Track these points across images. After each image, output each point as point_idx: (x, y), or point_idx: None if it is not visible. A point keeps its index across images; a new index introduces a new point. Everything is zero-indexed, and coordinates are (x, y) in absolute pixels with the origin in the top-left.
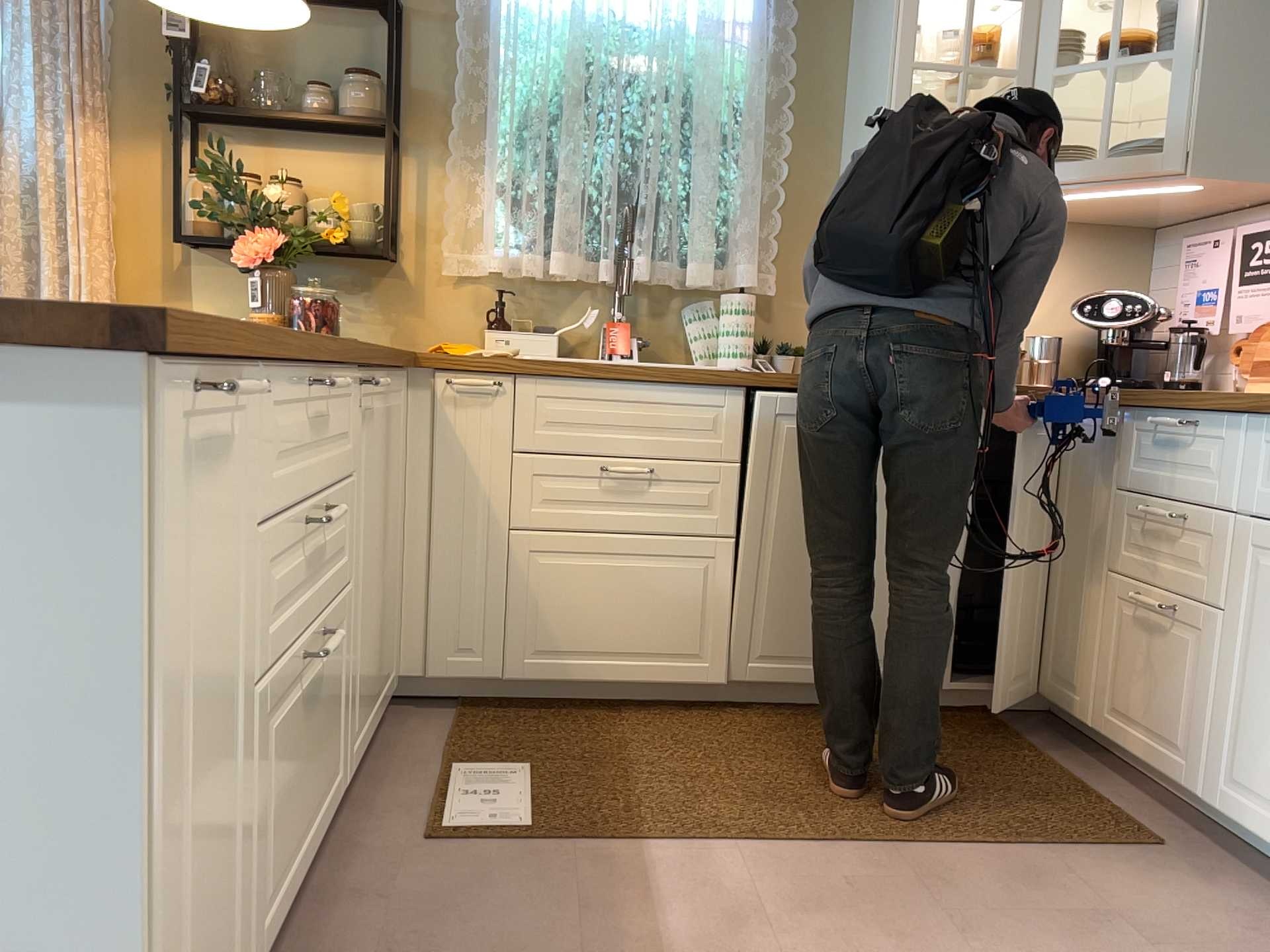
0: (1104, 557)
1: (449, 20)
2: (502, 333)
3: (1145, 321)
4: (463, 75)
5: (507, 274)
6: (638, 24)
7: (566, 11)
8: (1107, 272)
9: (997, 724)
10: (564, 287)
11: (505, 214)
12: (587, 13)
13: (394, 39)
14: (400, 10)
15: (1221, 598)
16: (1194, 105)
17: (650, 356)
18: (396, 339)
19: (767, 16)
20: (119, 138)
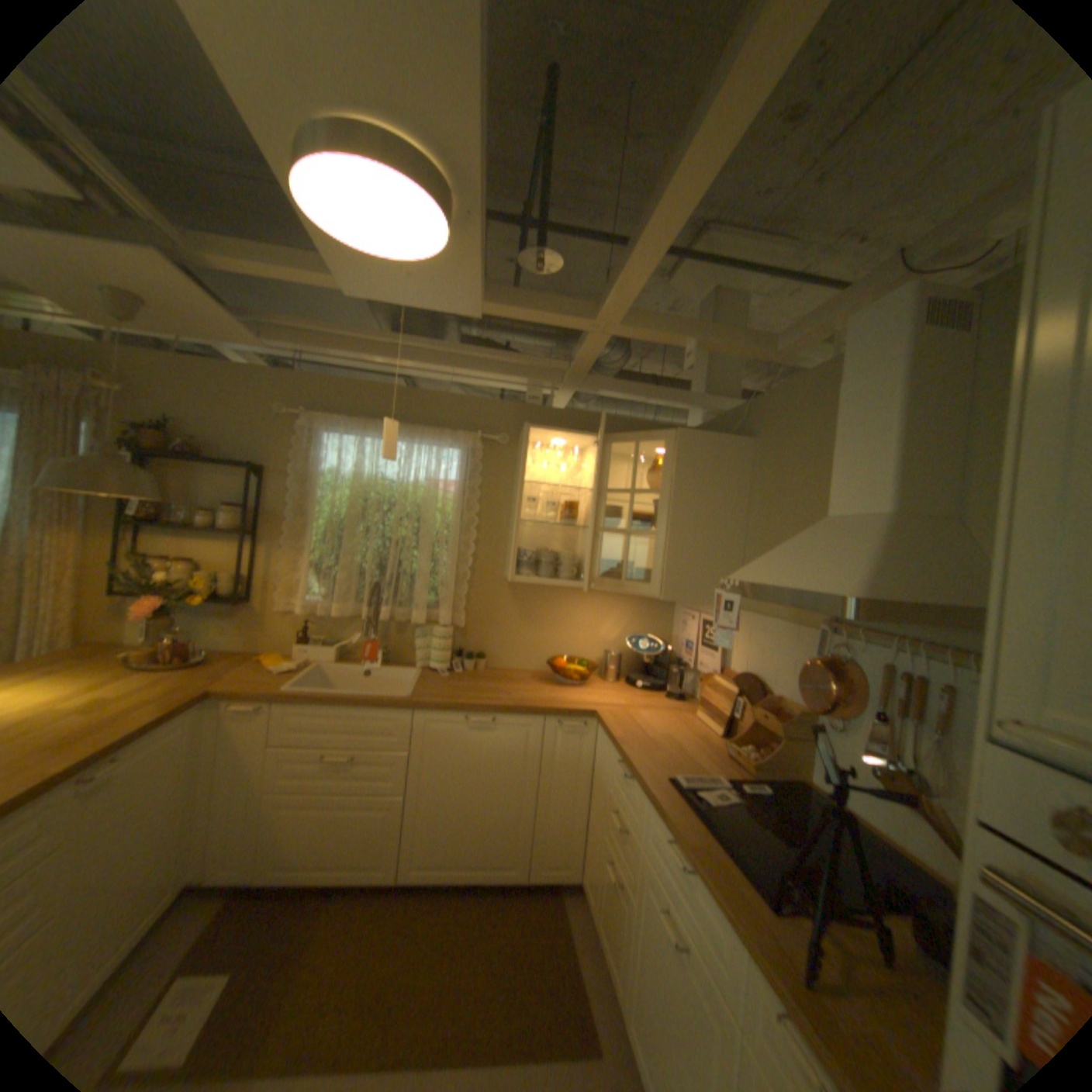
0: (604, 826)
1: (289, 473)
2: (303, 647)
3: (661, 653)
4: (293, 504)
5: (311, 612)
6: (394, 480)
7: (353, 473)
8: (650, 615)
9: (557, 905)
10: (347, 618)
11: (312, 579)
12: (365, 475)
13: (248, 488)
14: (252, 473)
15: (636, 897)
16: (665, 562)
17: (395, 657)
18: (245, 645)
19: (466, 478)
20: (88, 530)
